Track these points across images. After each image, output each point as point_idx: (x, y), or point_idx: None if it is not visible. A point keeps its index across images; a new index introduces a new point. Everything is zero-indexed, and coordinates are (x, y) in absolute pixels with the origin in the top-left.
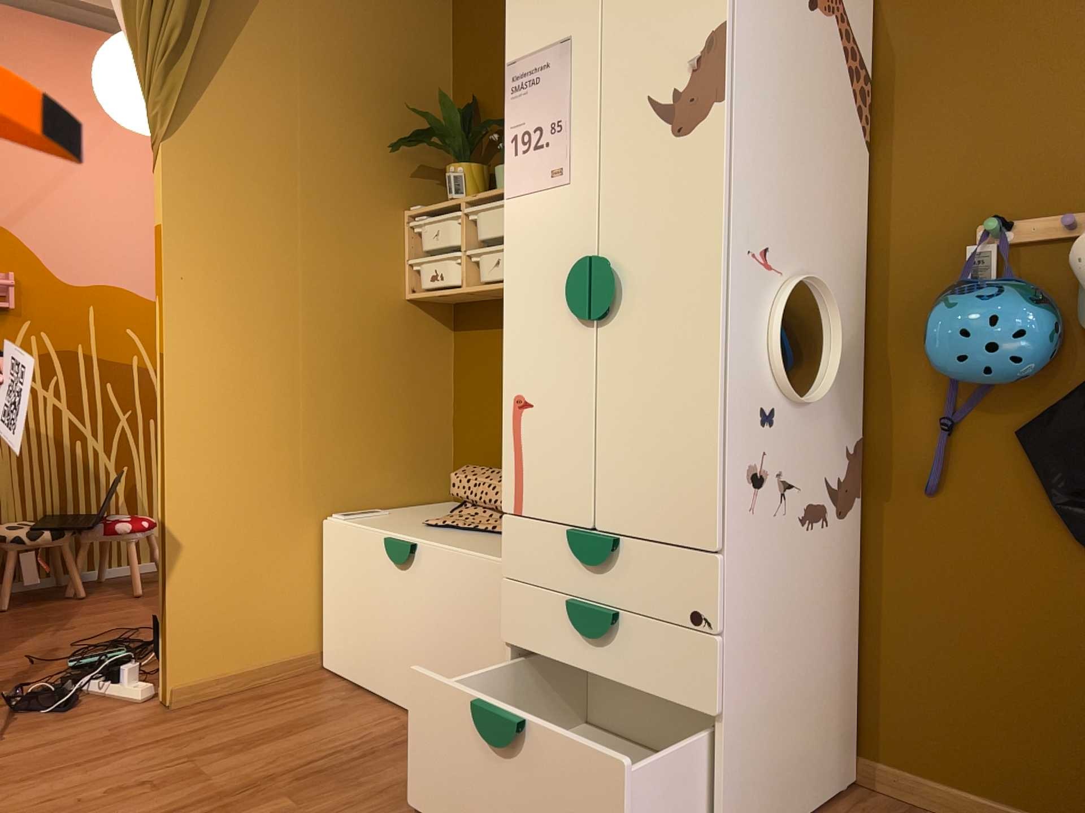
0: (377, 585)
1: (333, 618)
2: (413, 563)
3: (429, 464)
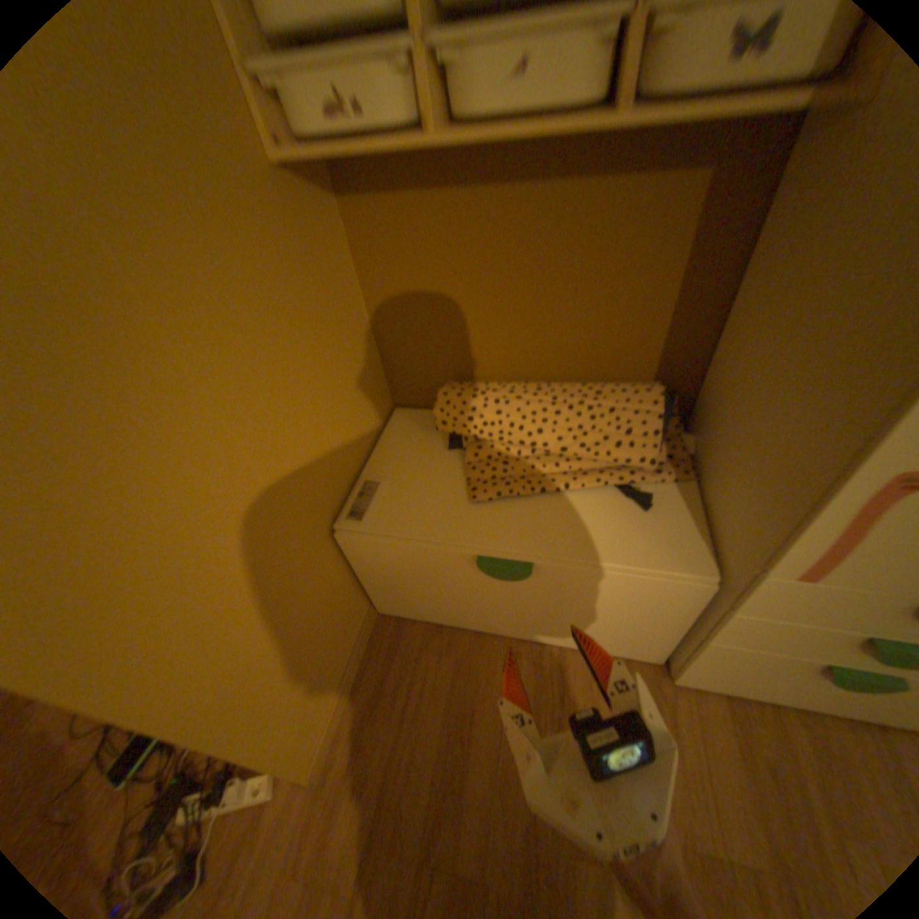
0: (458, 580)
1: (385, 592)
2: (528, 573)
3: (371, 388)
